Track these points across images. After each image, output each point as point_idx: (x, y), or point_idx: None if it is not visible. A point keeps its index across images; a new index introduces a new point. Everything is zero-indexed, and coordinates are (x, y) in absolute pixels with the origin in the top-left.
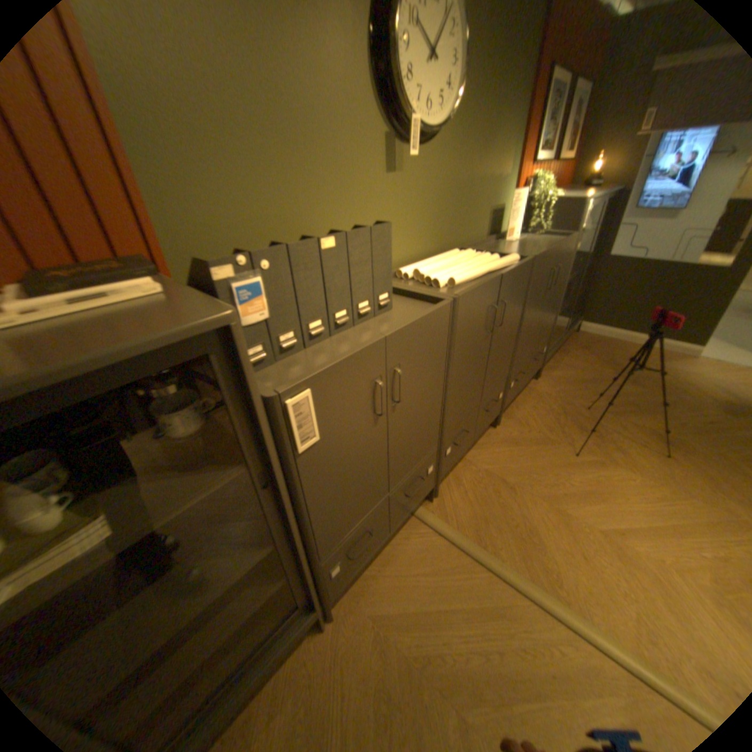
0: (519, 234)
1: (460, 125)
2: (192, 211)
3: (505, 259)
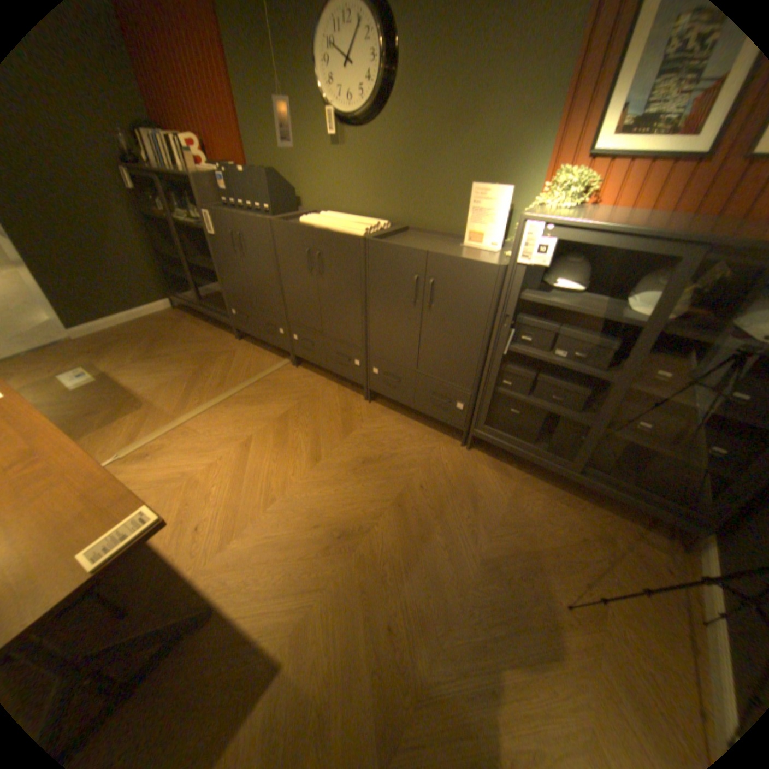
0: (502, 249)
1: (405, 108)
2: (253, 152)
3: (348, 229)
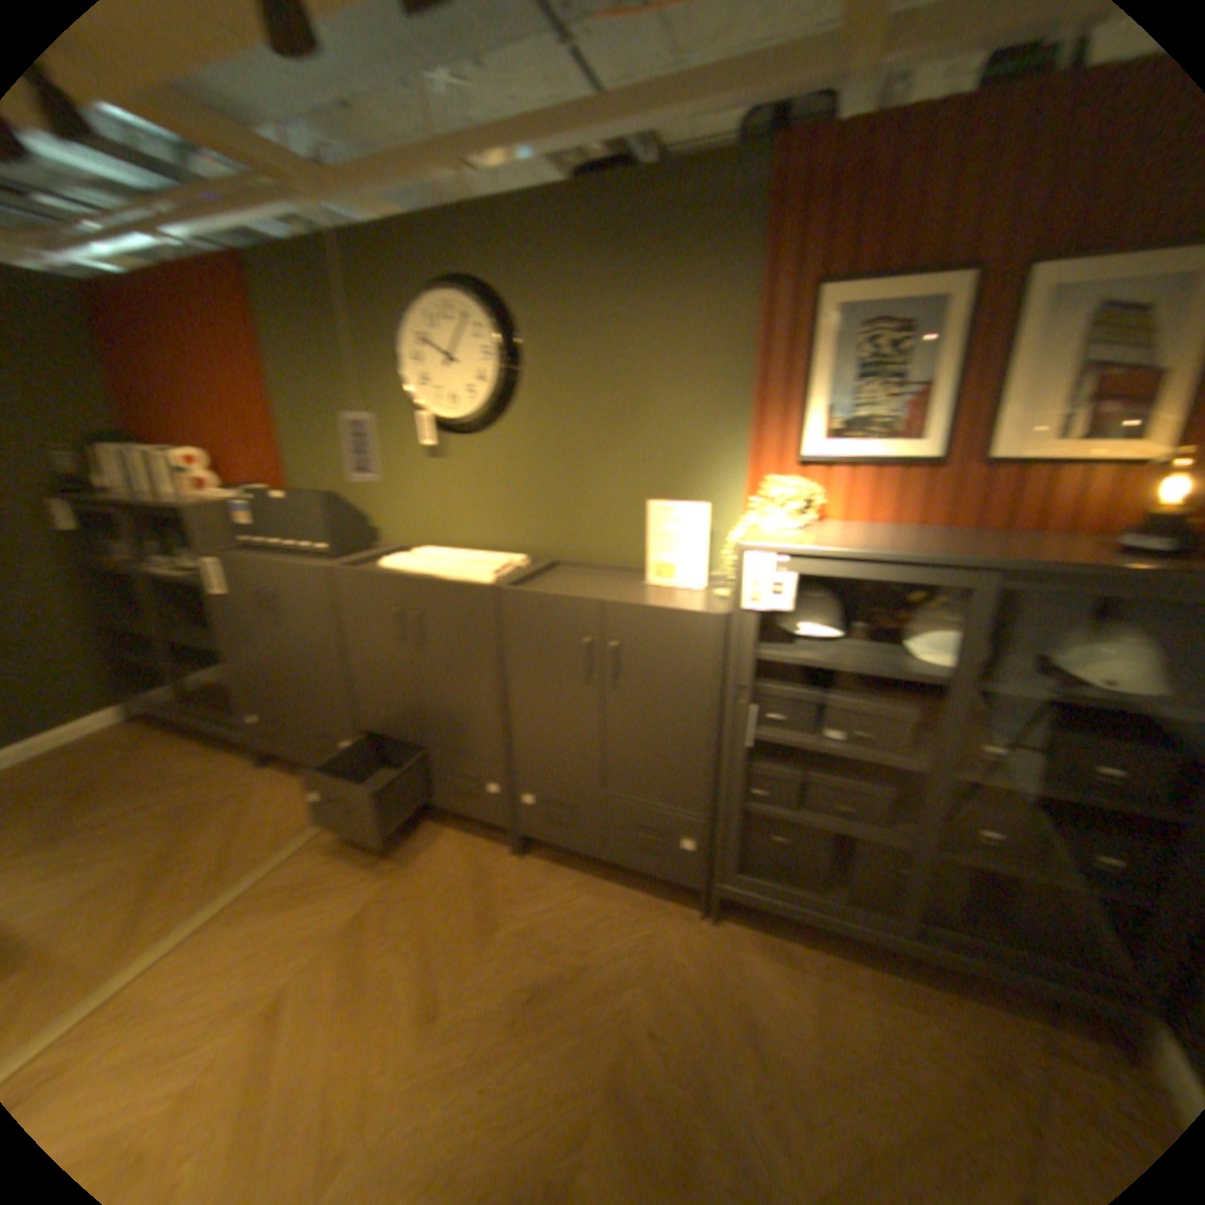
0: (703, 584)
1: (533, 411)
2: (294, 468)
3: (461, 574)
